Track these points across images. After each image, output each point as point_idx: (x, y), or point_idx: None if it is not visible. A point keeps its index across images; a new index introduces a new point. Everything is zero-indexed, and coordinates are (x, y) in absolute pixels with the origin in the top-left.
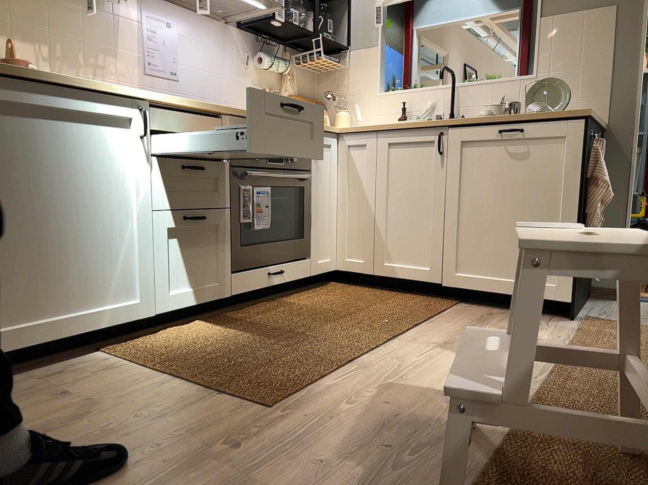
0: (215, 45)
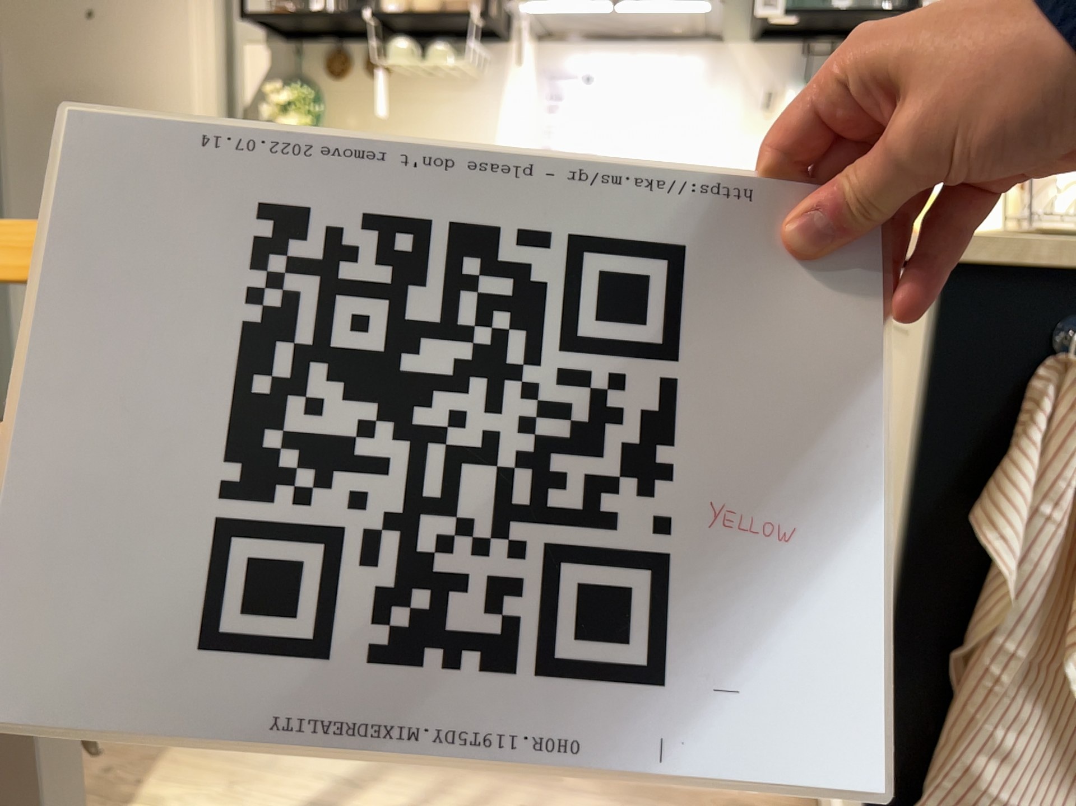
0: (681, 90)
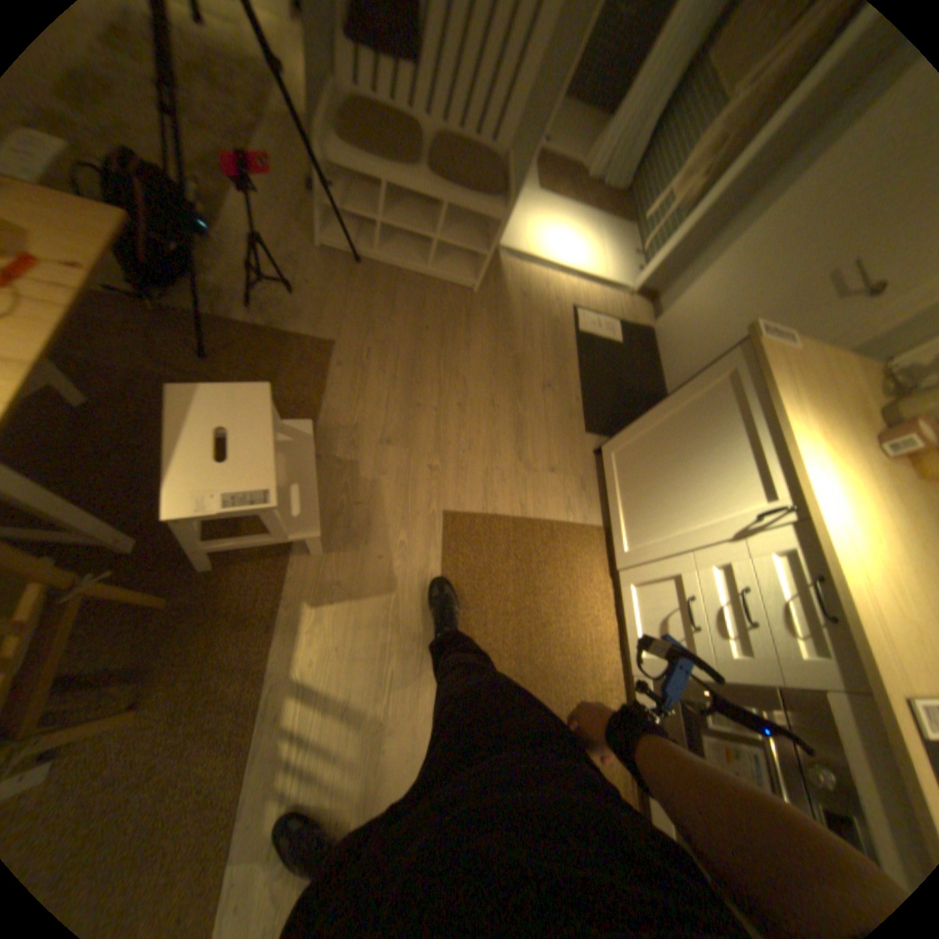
0: None
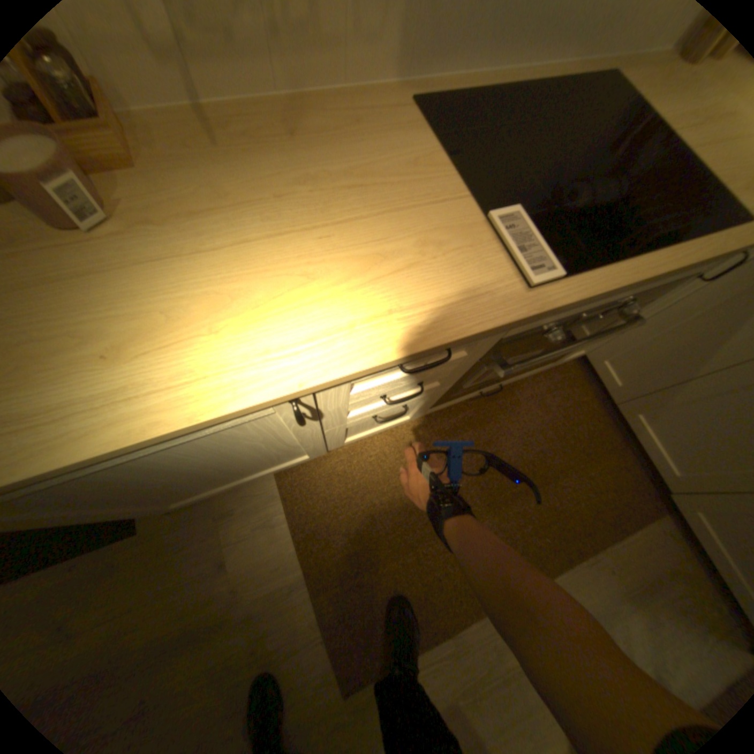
0: None
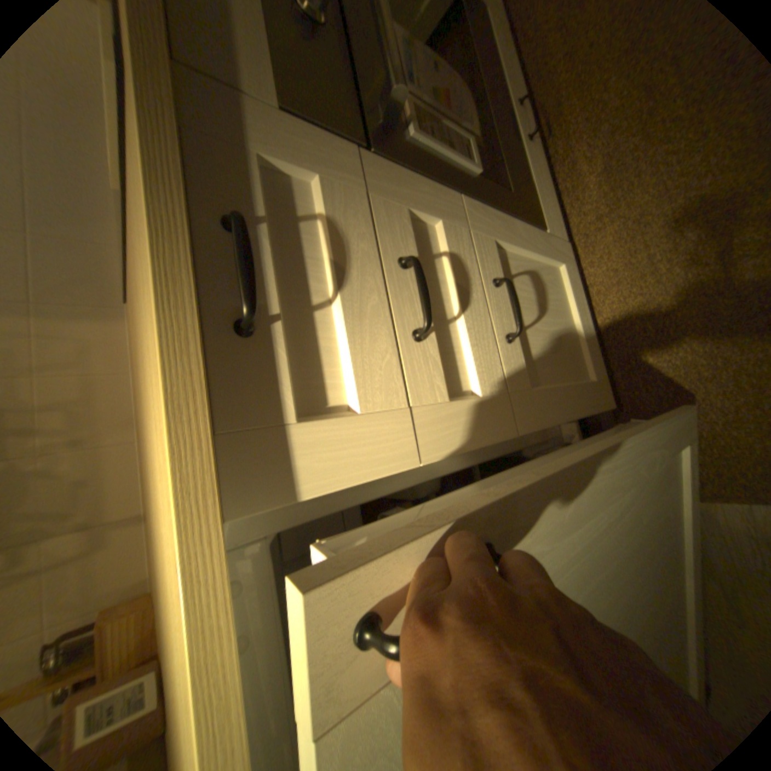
0: None
